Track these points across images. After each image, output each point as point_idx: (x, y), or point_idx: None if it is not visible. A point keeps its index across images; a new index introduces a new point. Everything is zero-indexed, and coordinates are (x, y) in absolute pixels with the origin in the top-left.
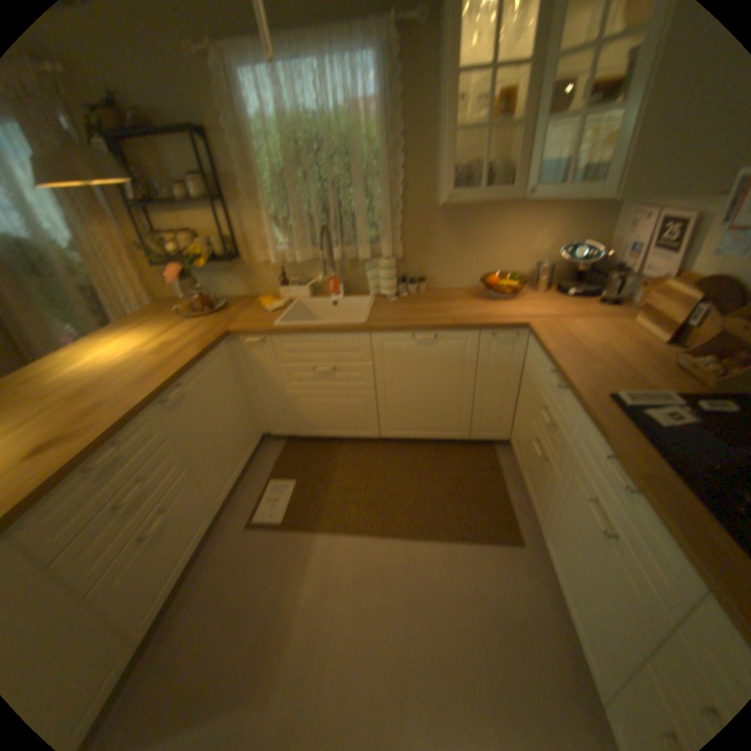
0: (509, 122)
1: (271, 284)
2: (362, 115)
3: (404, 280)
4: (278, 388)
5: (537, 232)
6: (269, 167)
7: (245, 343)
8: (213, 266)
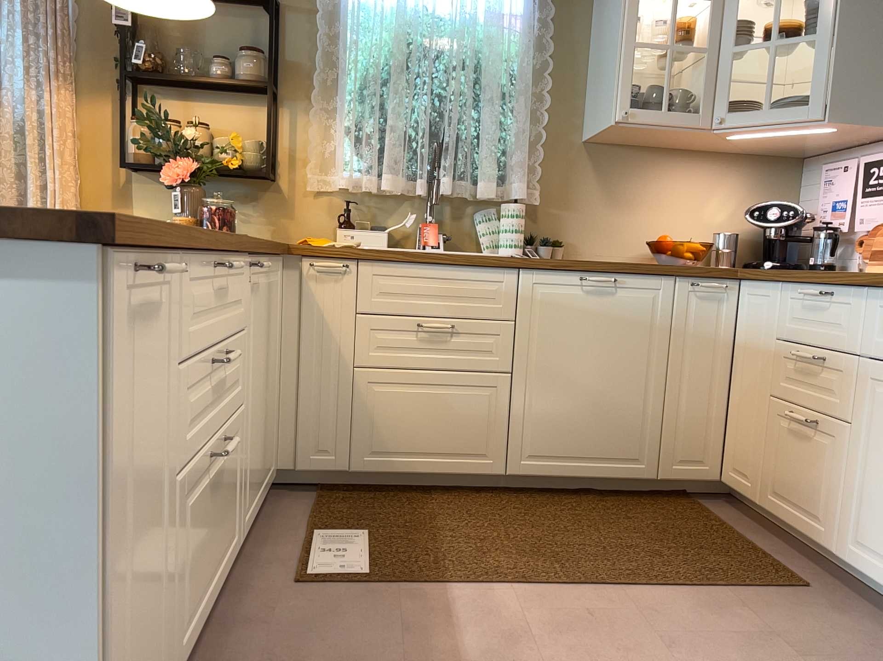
0: (683, 56)
1: (321, 226)
2: (505, 27)
3: (535, 239)
4: (346, 359)
5: (710, 194)
6: (372, 60)
7: (319, 264)
8: (228, 186)
